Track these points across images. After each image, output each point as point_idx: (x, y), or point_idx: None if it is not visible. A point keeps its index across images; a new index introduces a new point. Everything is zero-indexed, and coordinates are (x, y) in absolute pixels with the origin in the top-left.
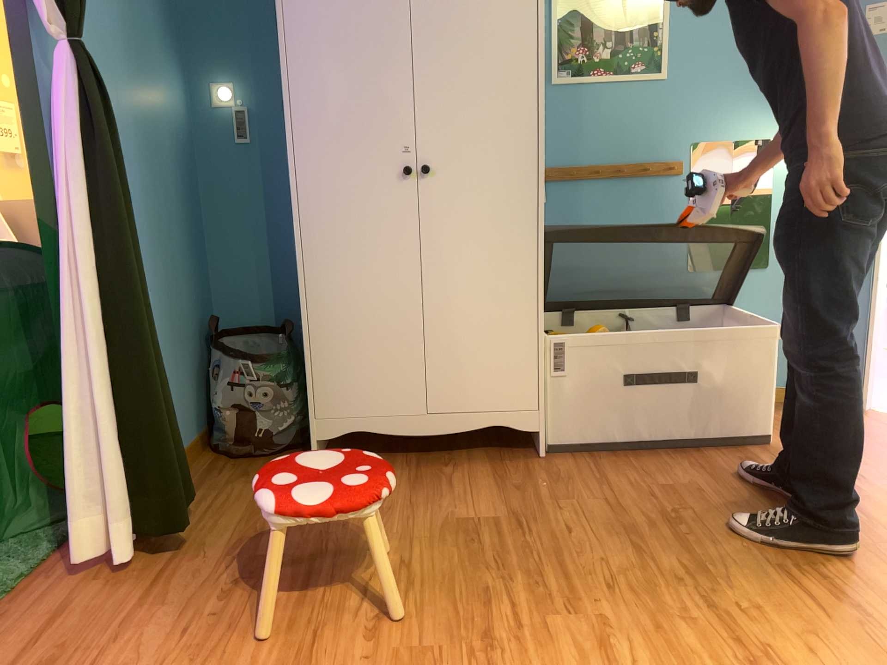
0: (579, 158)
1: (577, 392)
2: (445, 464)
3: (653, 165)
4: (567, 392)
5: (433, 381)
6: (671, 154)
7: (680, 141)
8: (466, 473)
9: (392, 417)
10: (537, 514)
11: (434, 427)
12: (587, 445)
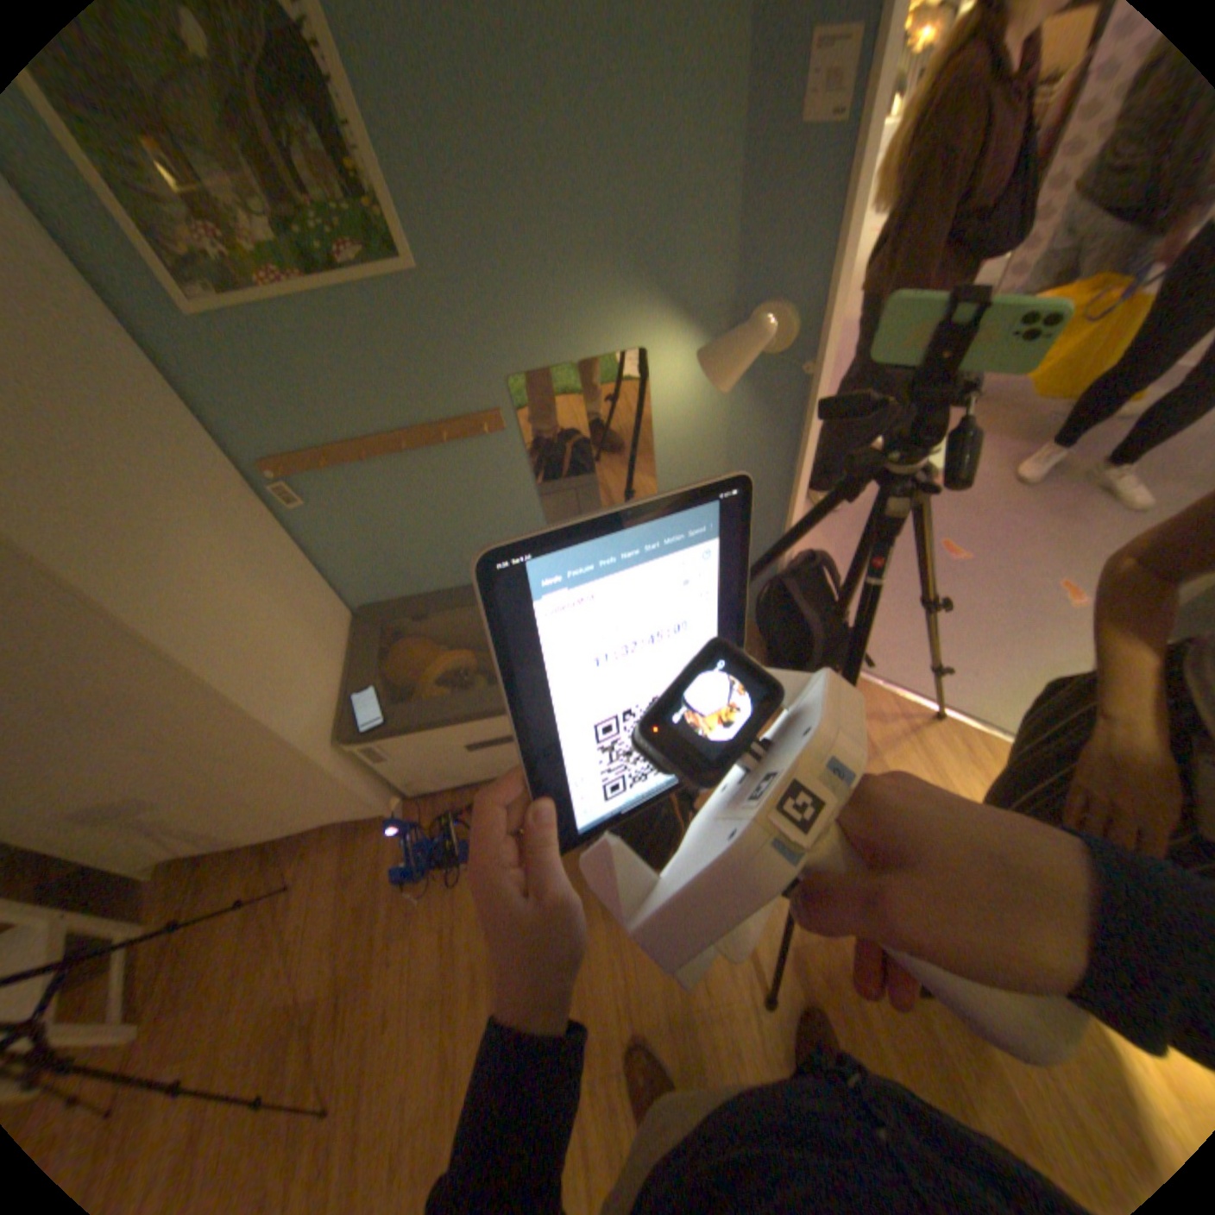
0: (326, 433)
1: (417, 771)
2: (295, 858)
3: (455, 426)
4: (405, 773)
5: (230, 809)
6: (480, 401)
7: (488, 377)
8: (313, 880)
9: (204, 844)
10: (369, 982)
11: (263, 838)
12: (453, 793)
